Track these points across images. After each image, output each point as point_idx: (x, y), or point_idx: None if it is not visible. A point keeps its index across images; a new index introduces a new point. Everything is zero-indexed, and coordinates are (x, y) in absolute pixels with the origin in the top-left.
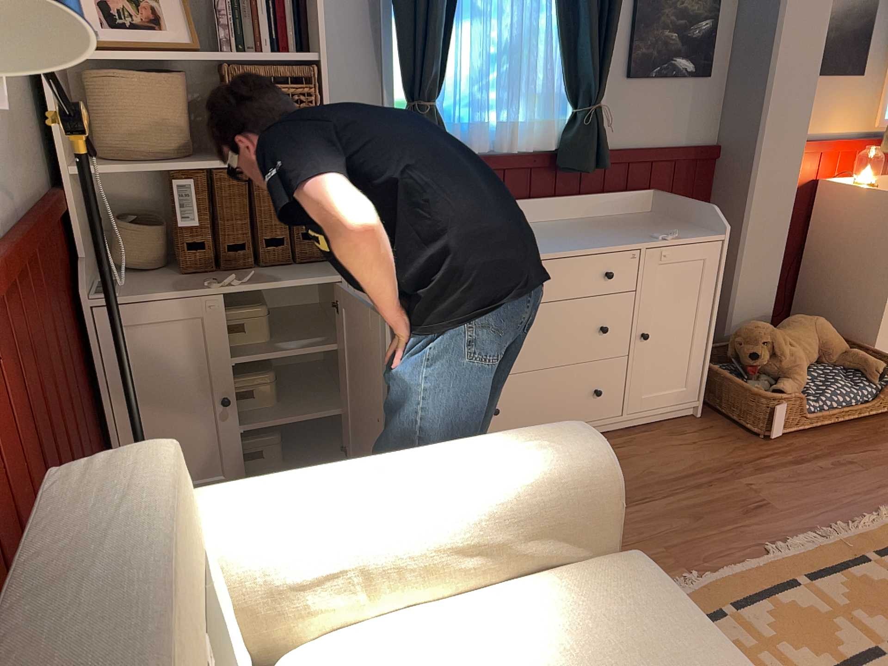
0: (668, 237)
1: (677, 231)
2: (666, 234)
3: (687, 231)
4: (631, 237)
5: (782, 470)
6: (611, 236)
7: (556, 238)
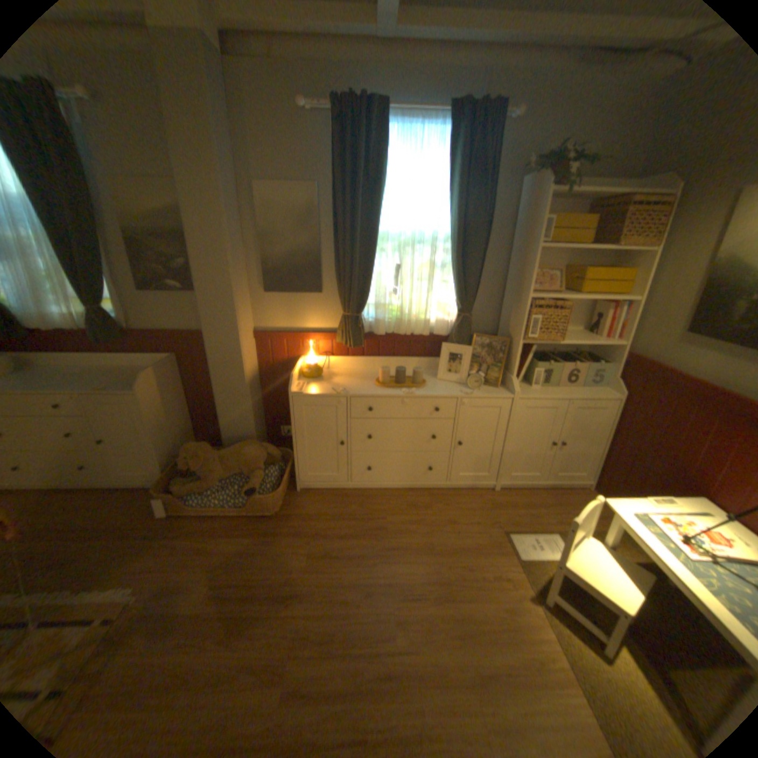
0: (98, 390)
1: (102, 387)
2: (112, 386)
3: (129, 386)
4: (86, 386)
5: (128, 542)
6: (84, 383)
7: (56, 381)
